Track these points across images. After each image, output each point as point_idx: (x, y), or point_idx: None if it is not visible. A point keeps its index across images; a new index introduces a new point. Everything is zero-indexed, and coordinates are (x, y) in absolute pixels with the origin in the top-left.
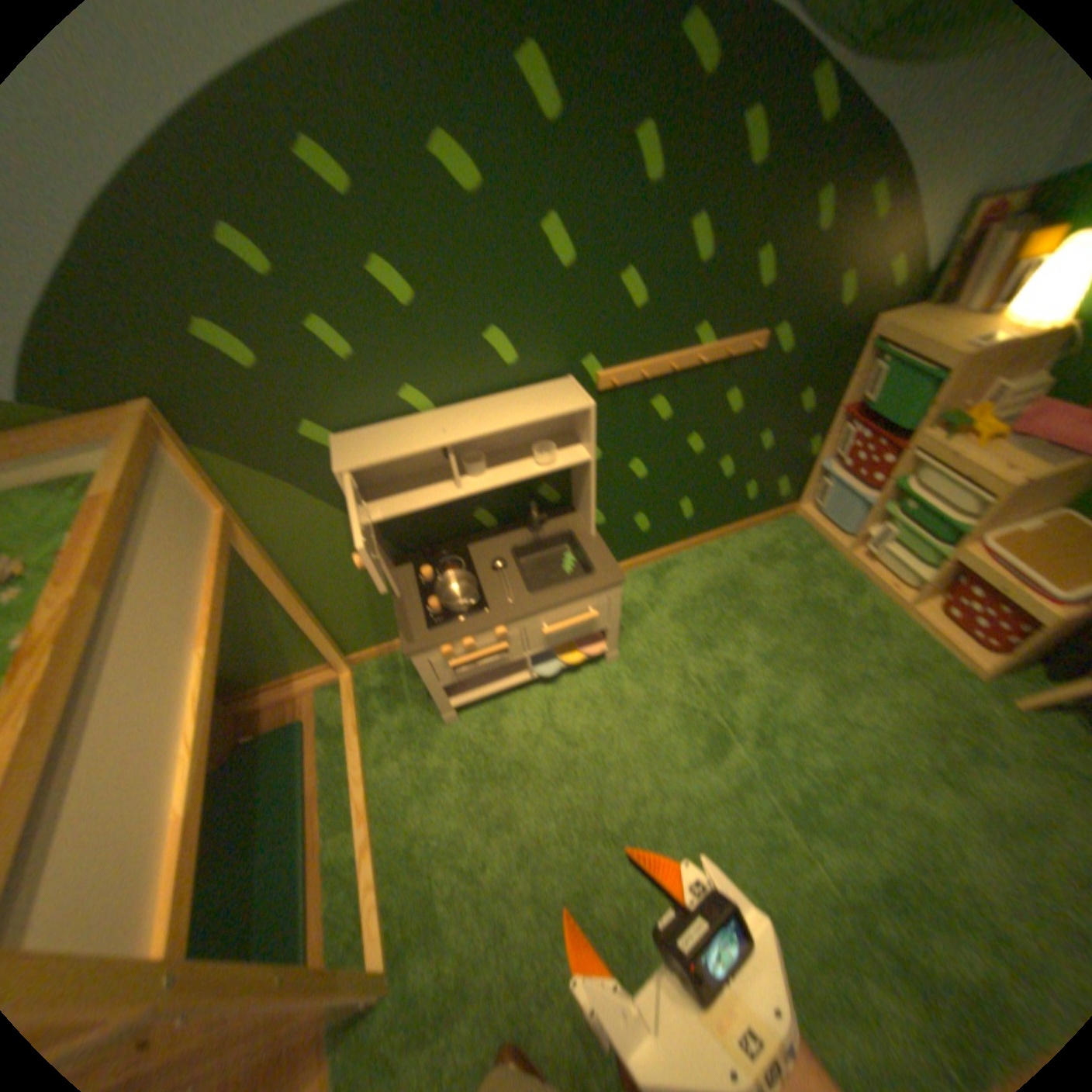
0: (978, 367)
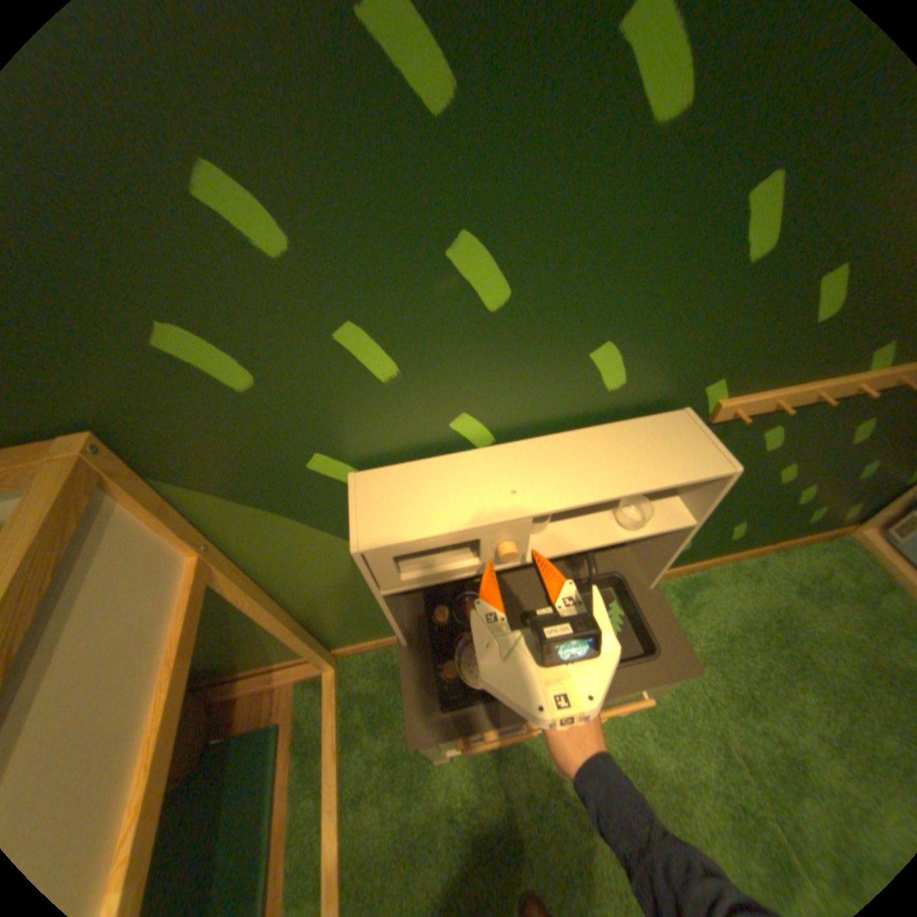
0: None
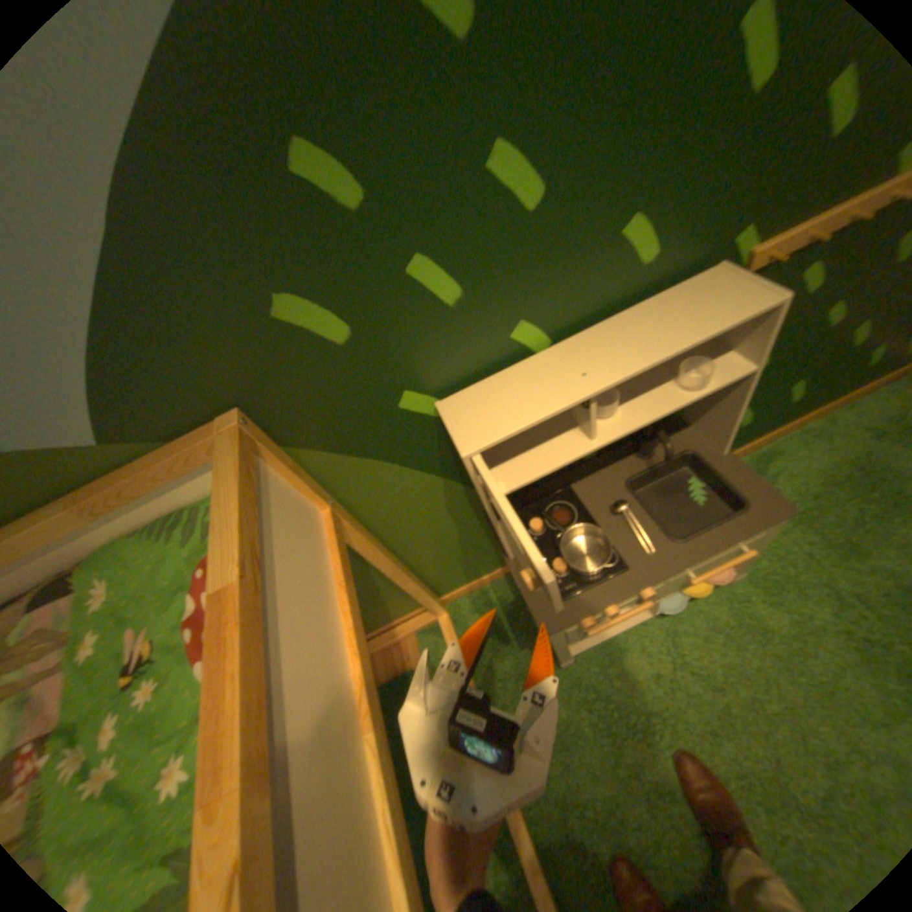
0: None
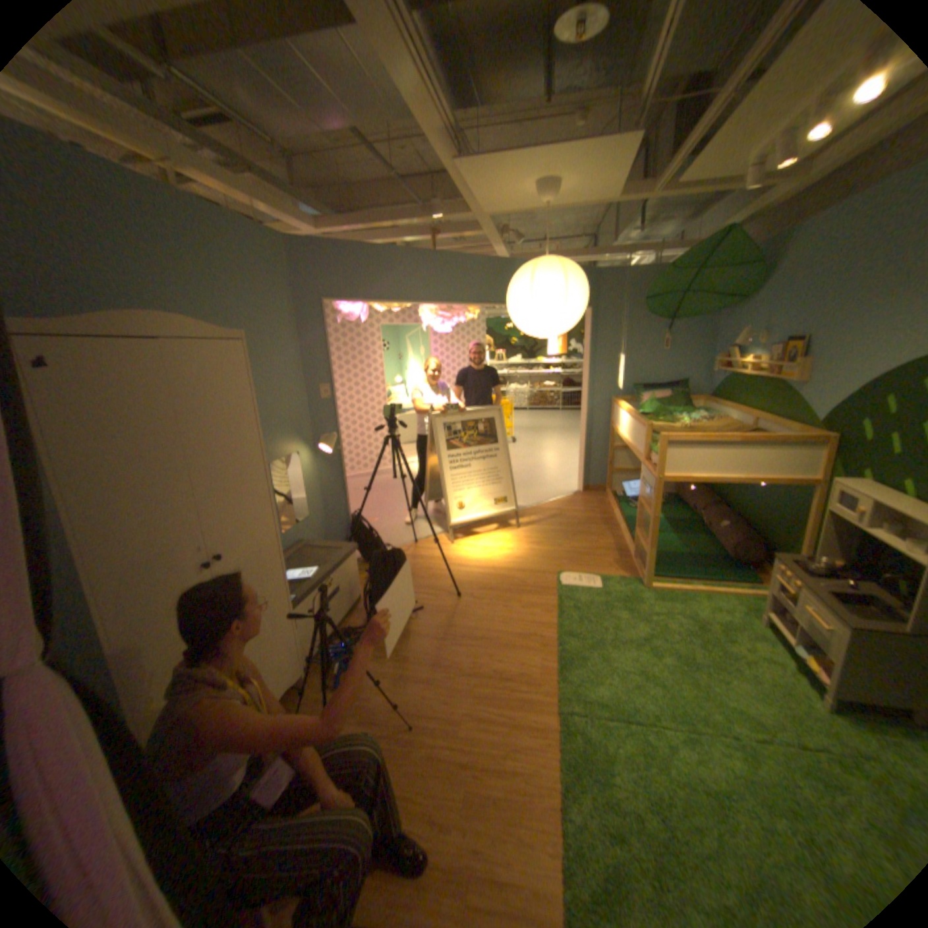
0: None
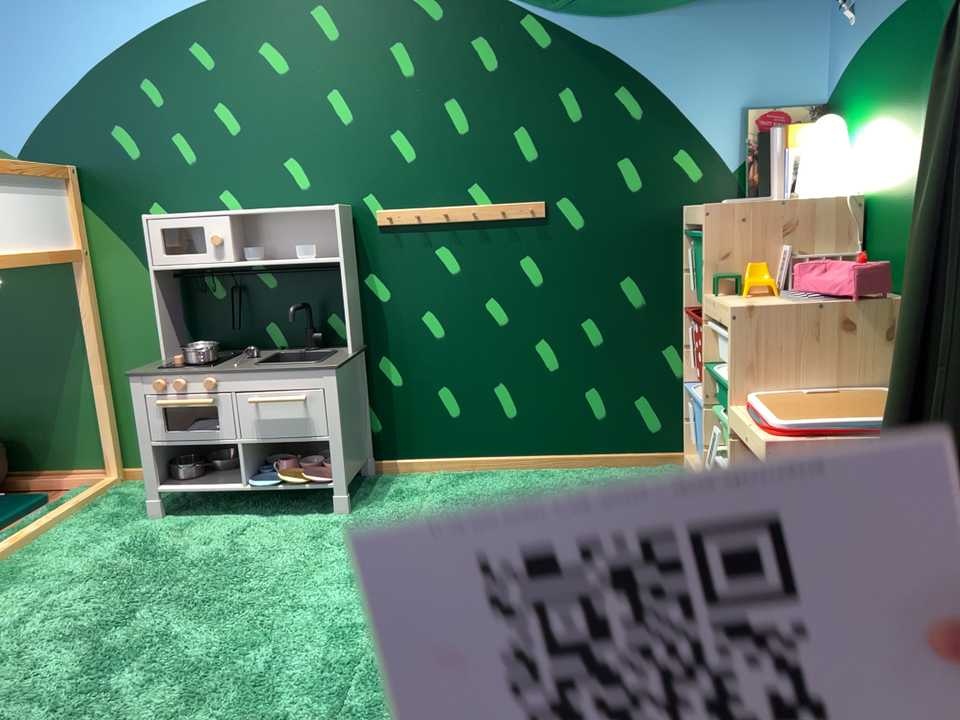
0: (729, 220)
